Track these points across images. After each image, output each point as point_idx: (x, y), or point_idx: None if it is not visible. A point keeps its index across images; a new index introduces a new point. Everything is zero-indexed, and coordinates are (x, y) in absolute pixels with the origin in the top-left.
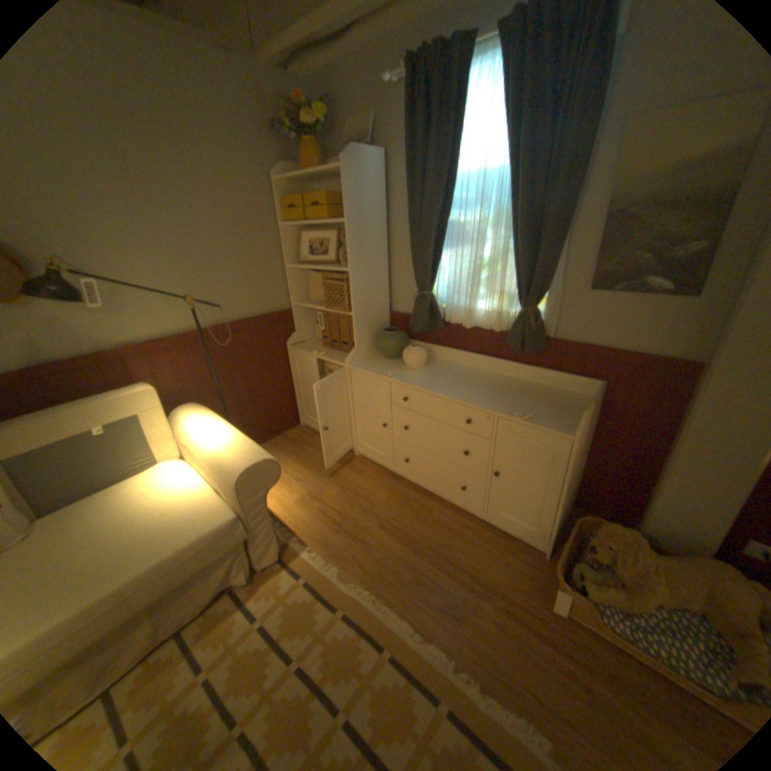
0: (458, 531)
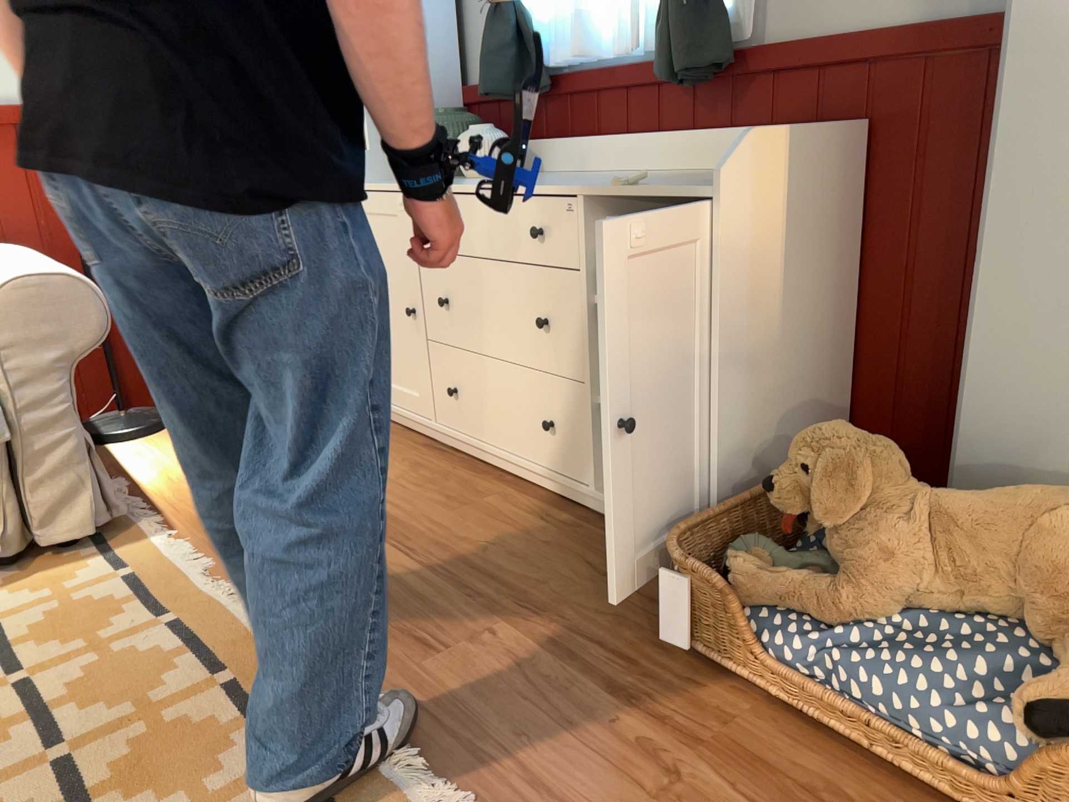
0: (525, 524)
